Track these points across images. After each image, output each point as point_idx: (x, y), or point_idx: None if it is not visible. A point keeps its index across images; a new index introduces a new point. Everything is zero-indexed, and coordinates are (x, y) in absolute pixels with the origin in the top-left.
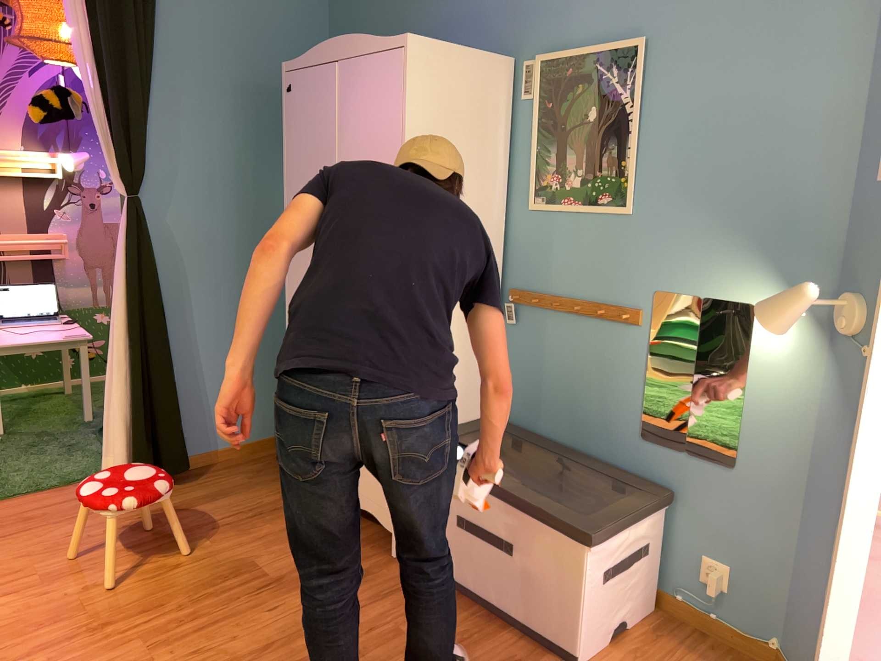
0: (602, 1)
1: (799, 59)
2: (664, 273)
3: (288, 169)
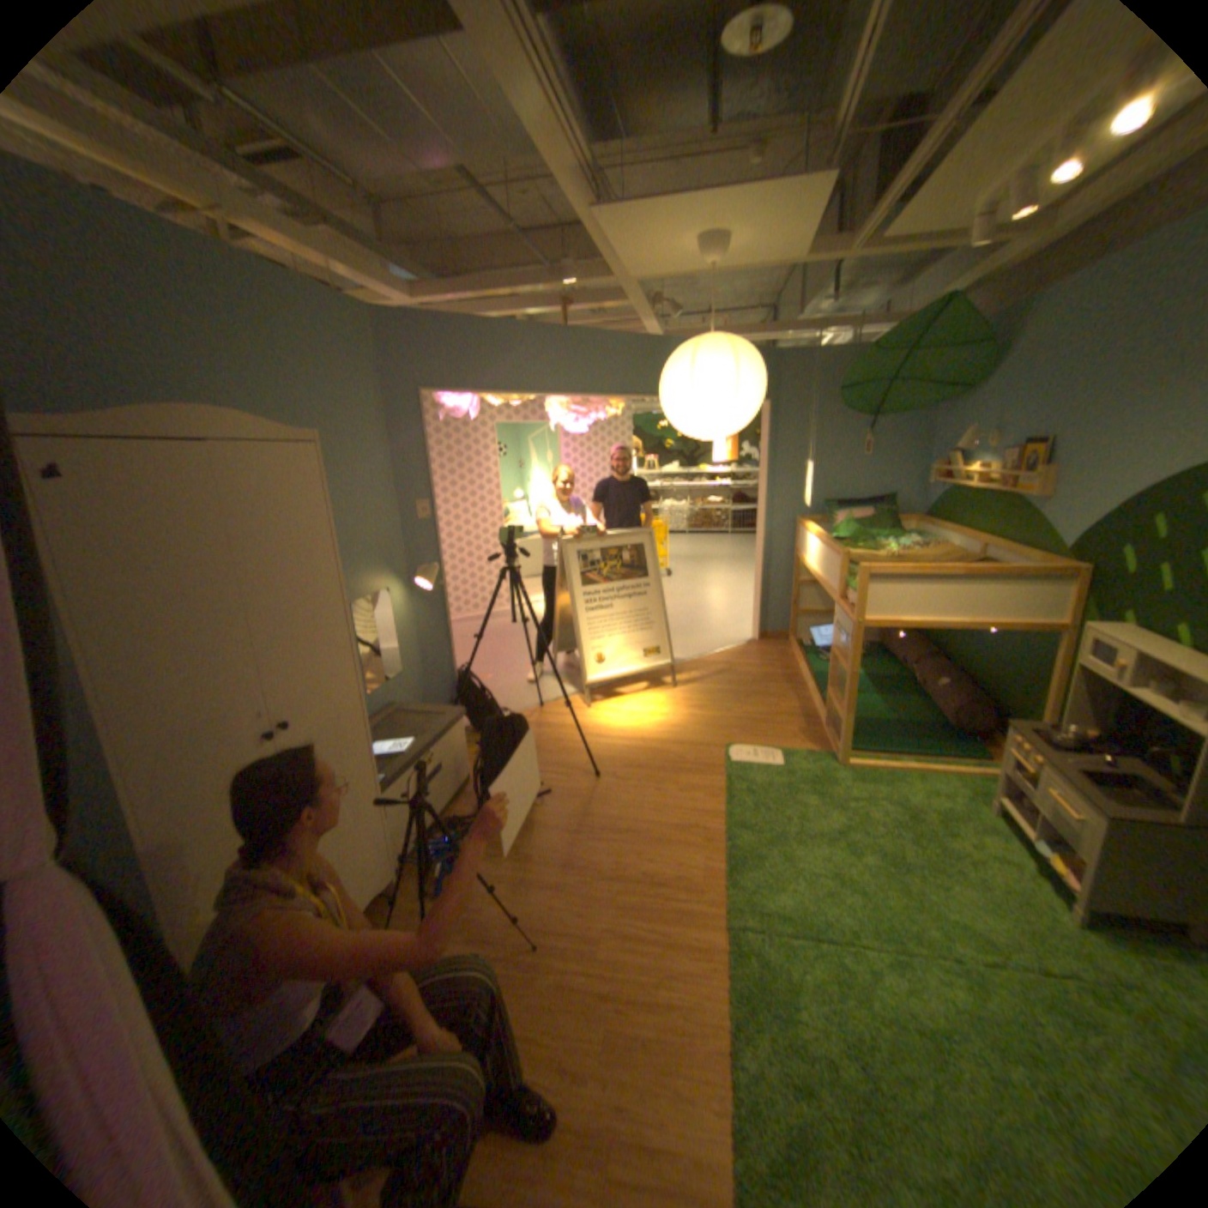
0: (262, 405)
1: (371, 466)
2: (351, 591)
3: (85, 629)
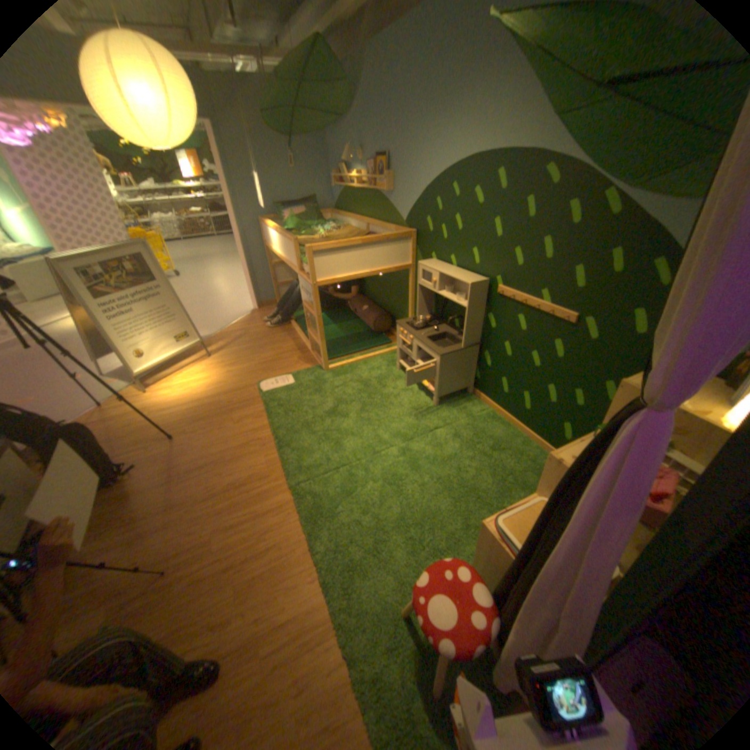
0: None
1: None
2: None
3: None
